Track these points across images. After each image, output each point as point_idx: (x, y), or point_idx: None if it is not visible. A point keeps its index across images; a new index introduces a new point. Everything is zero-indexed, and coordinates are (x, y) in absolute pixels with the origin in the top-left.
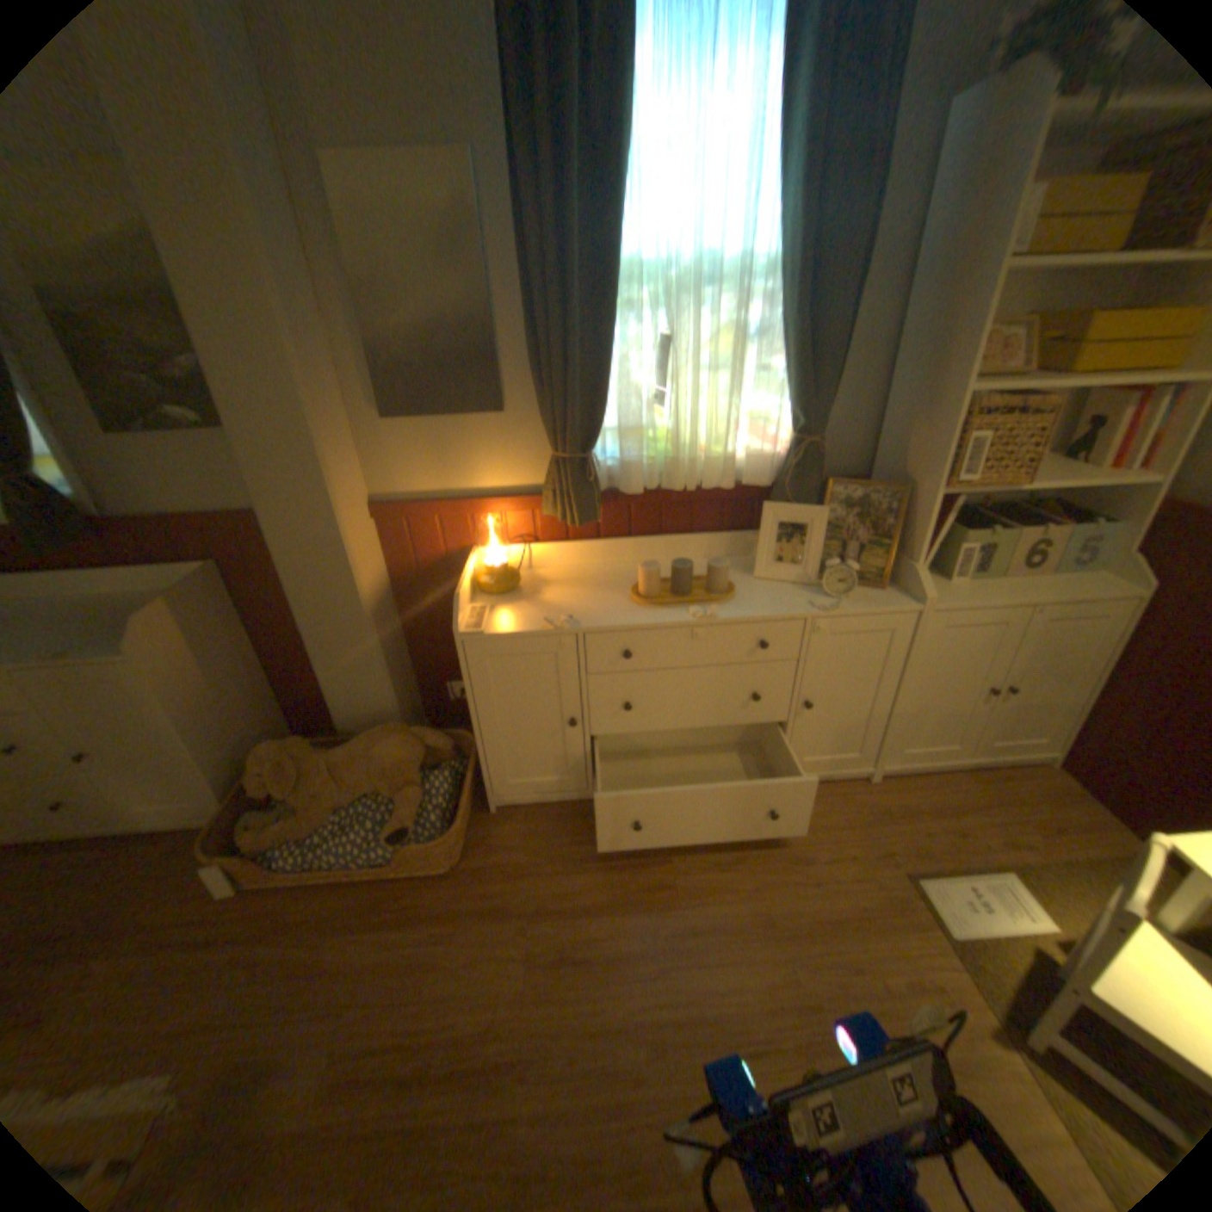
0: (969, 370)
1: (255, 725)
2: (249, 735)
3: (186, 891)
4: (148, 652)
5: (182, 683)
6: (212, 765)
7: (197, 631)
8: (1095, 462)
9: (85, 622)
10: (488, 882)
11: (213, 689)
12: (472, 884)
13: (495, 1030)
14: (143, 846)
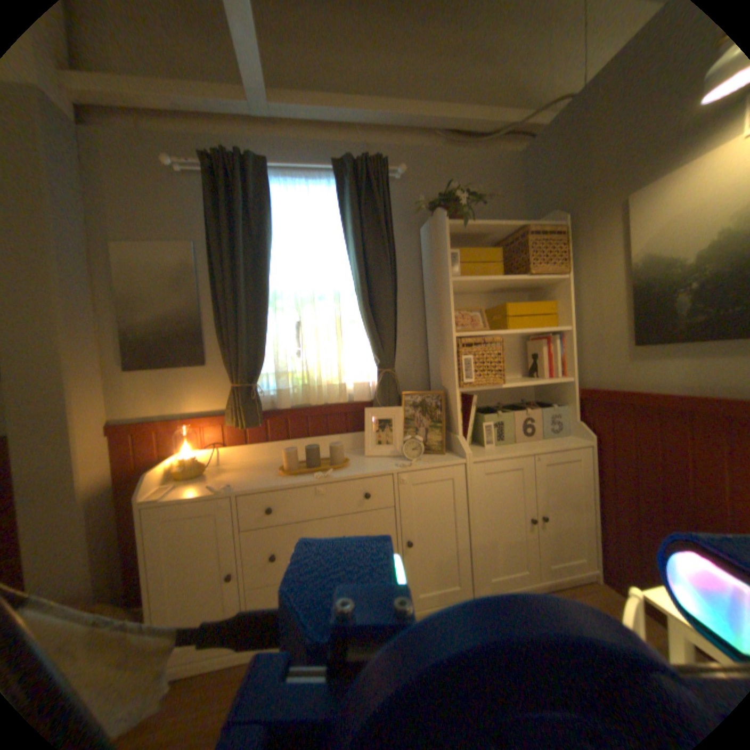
0: (451, 326)
1: None
2: None
3: None
4: None
5: None
6: None
7: None
8: (541, 376)
9: None
10: None
11: None
12: None
13: None
14: None
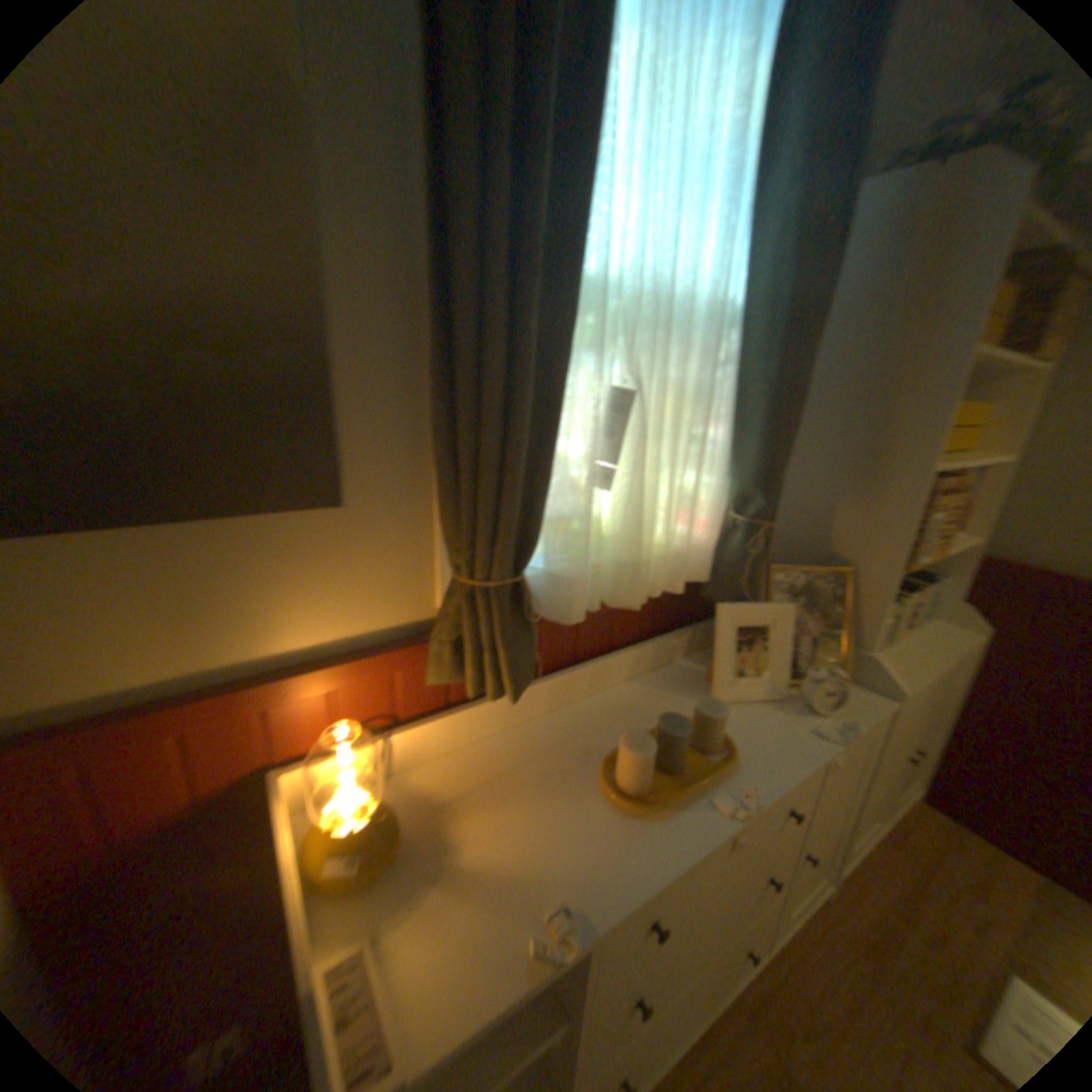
0: (932, 450)
1: None
2: None
3: None
4: None
5: None
6: None
7: None
8: None
9: None
10: None
11: None
12: None
13: None
14: None
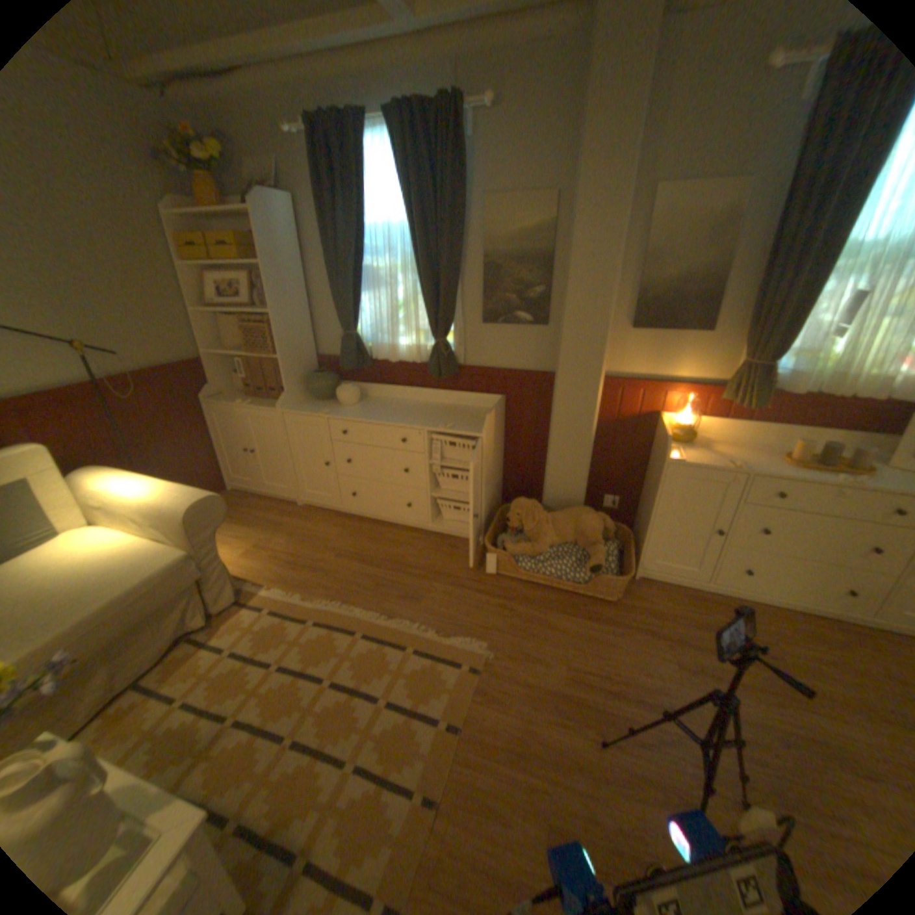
0: None
1: (495, 491)
2: (493, 495)
3: (465, 565)
4: (487, 435)
5: (488, 456)
6: (485, 504)
7: (495, 431)
8: None
9: (447, 415)
10: (641, 615)
11: (492, 464)
12: (630, 613)
13: (664, 692)
14: (436, 537)
